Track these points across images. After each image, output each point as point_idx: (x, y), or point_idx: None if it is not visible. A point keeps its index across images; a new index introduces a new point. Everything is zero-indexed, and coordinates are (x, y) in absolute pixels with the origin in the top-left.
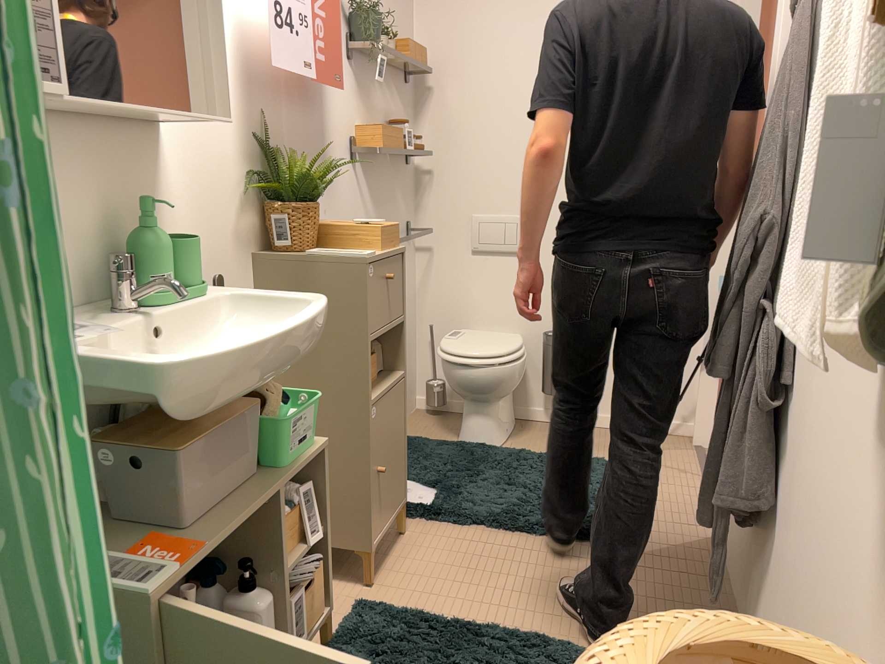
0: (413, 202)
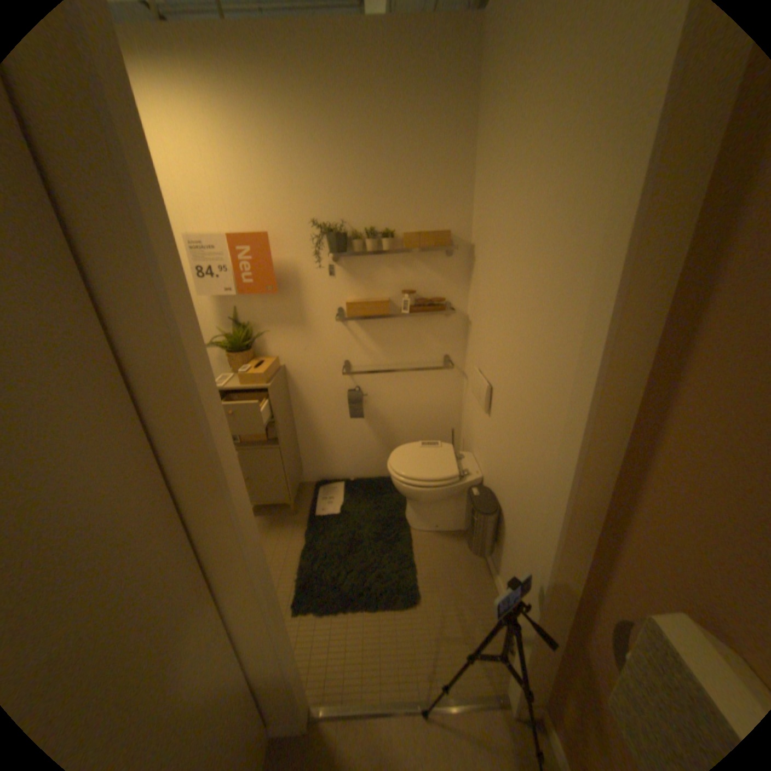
0: (458, 338)
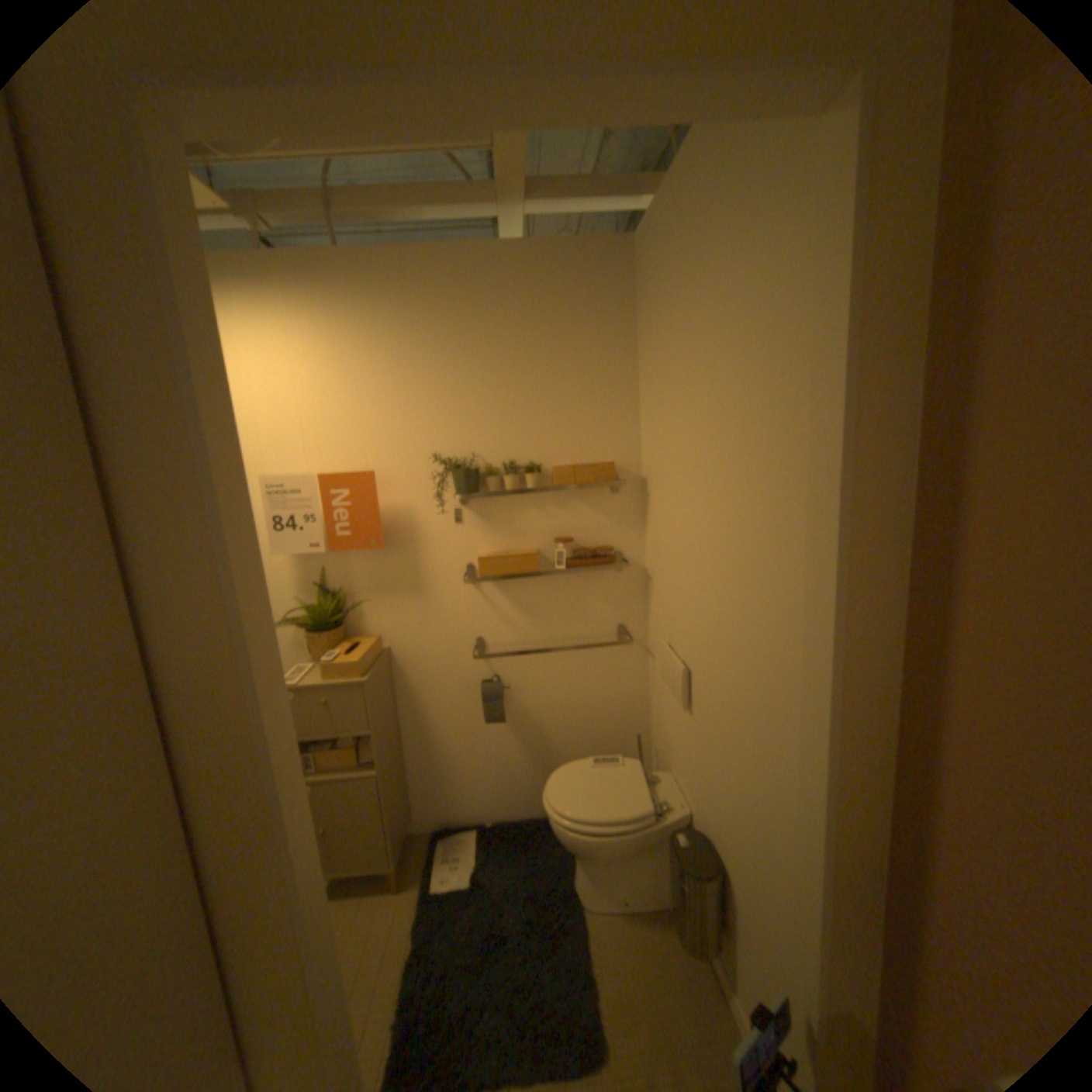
0: (636, 600)
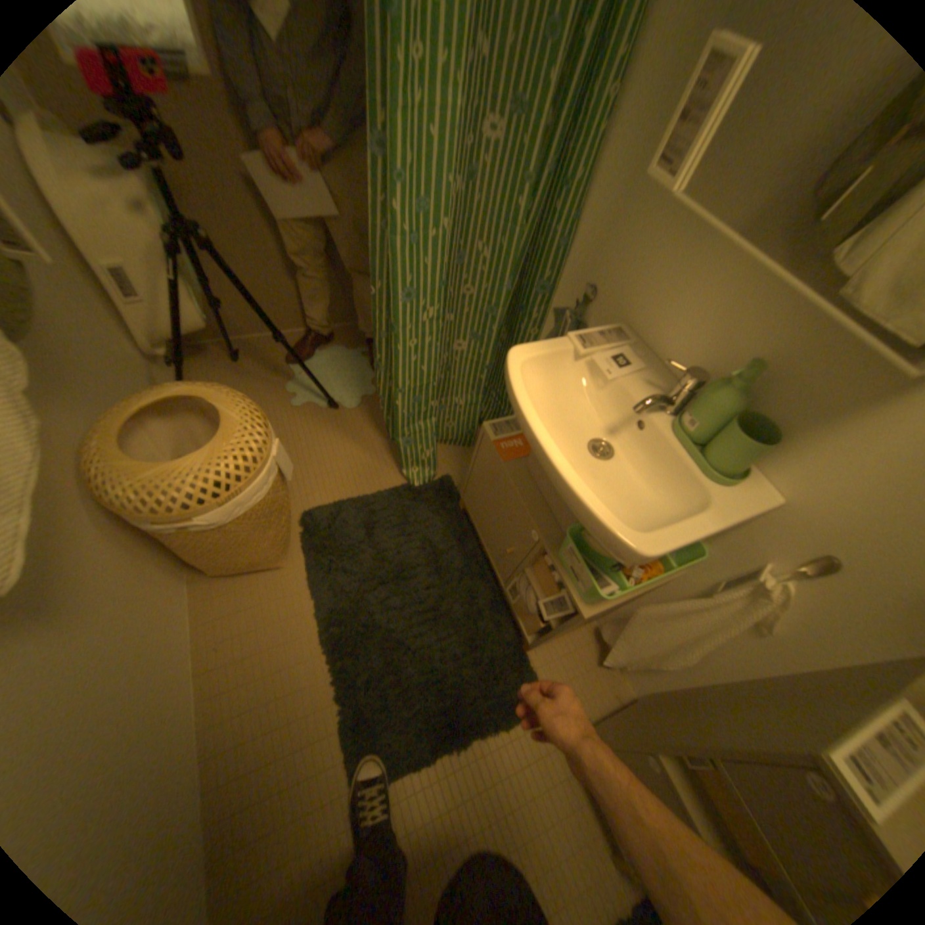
0: None
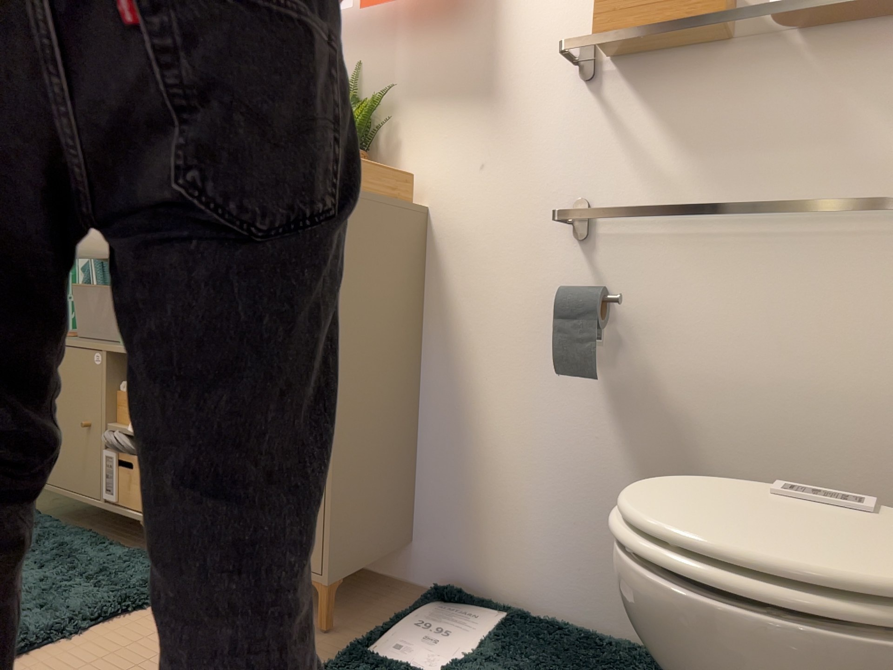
0: None
